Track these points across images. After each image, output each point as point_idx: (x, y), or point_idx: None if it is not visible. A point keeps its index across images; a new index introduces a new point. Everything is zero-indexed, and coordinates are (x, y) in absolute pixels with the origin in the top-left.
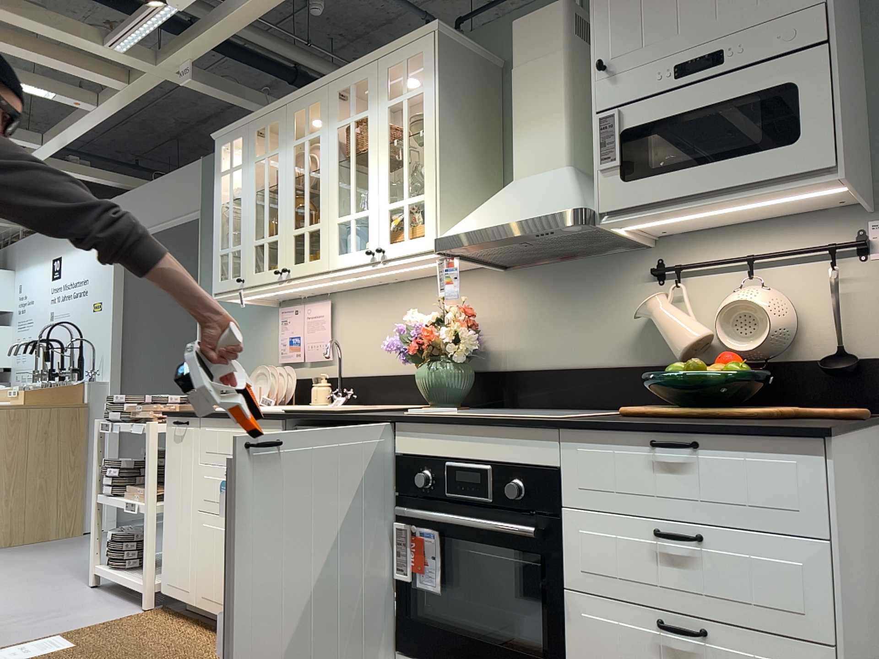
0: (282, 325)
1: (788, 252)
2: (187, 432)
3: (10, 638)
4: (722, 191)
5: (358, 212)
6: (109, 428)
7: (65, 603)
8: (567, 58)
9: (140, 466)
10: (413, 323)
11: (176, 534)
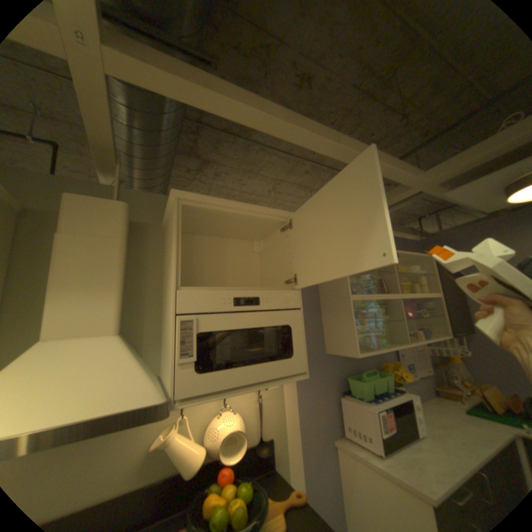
0: None
1: None
2: None
3: None
4: (257, 381)
5: None
6: None
7: None
8: (125, 245)
9: None
10: None
11: None
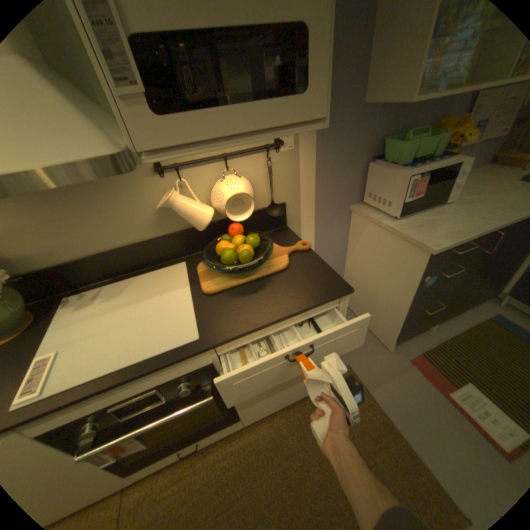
0: None
1: (247, 151)
2: None
3: None
4: (251, 130)
5: None
6: None
7: None
8: None
9: None
10: None
11: None
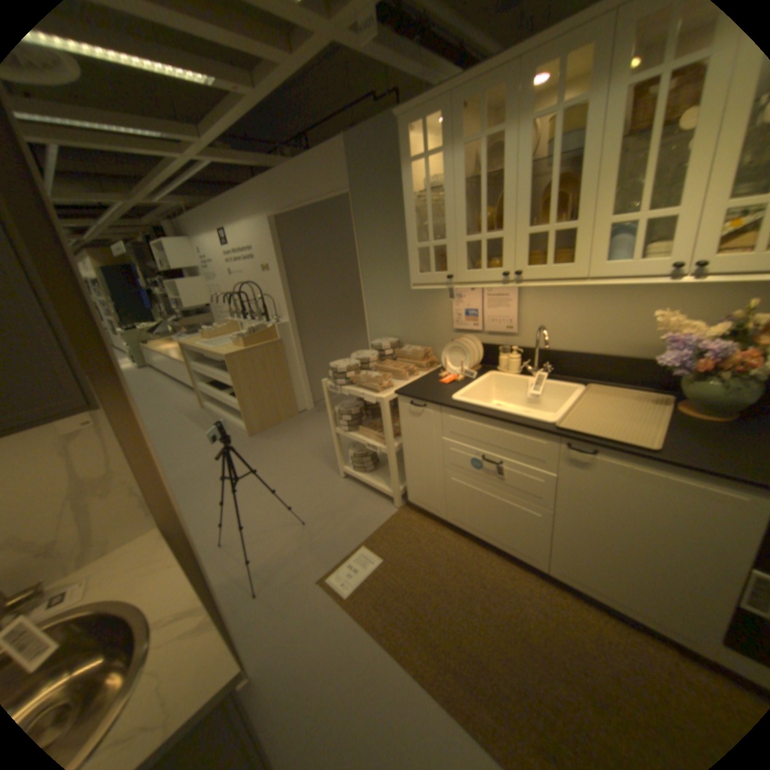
0: (456, 298)
1: None
2: (424, 413)
3: (331, 550)
4: None
5: (657, 210)
6: (336, 391)
7: (338, 501)
8: None
9: (361, 411)
10: (669, 324)
11: (420, 475)
